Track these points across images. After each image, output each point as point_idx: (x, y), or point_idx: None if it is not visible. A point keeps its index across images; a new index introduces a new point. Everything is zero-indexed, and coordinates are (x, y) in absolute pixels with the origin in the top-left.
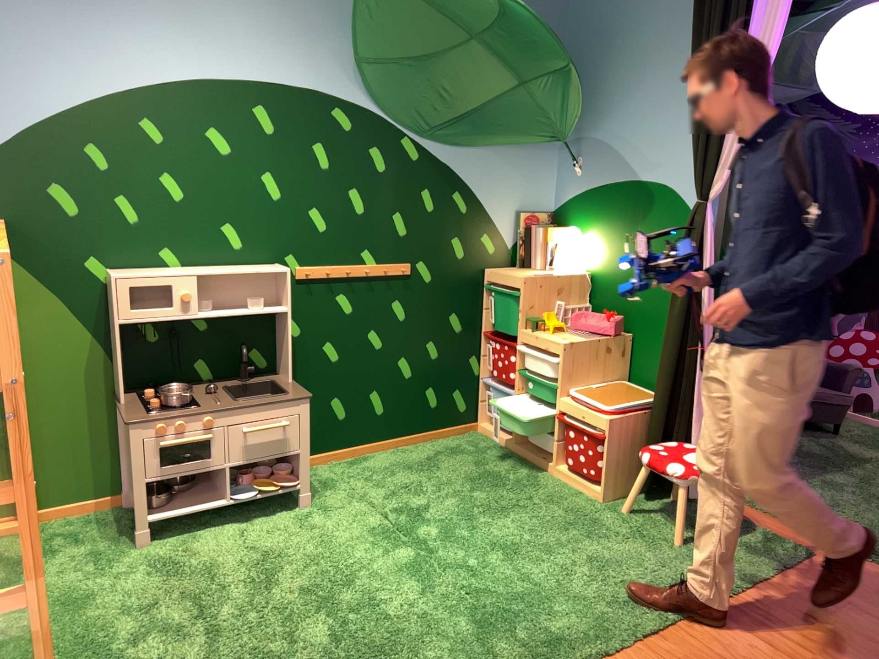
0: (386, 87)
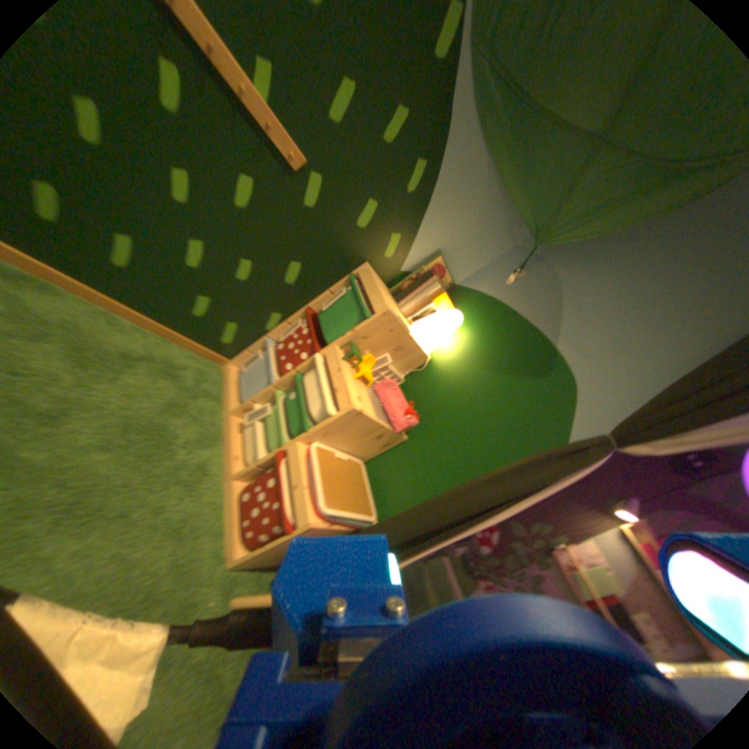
0: None
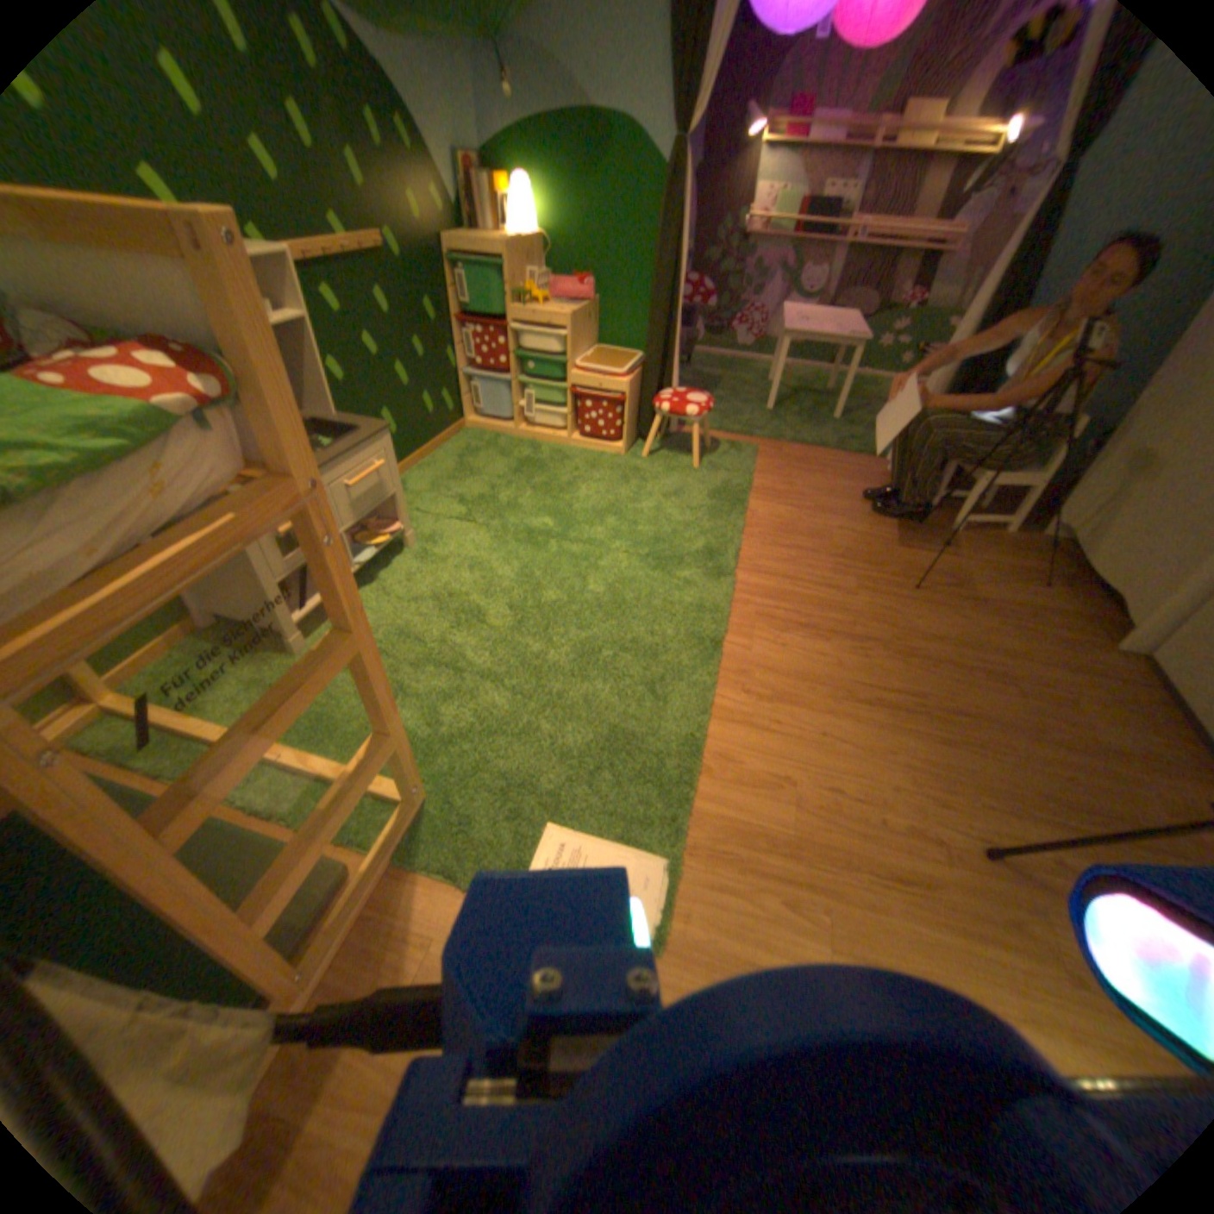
0: None
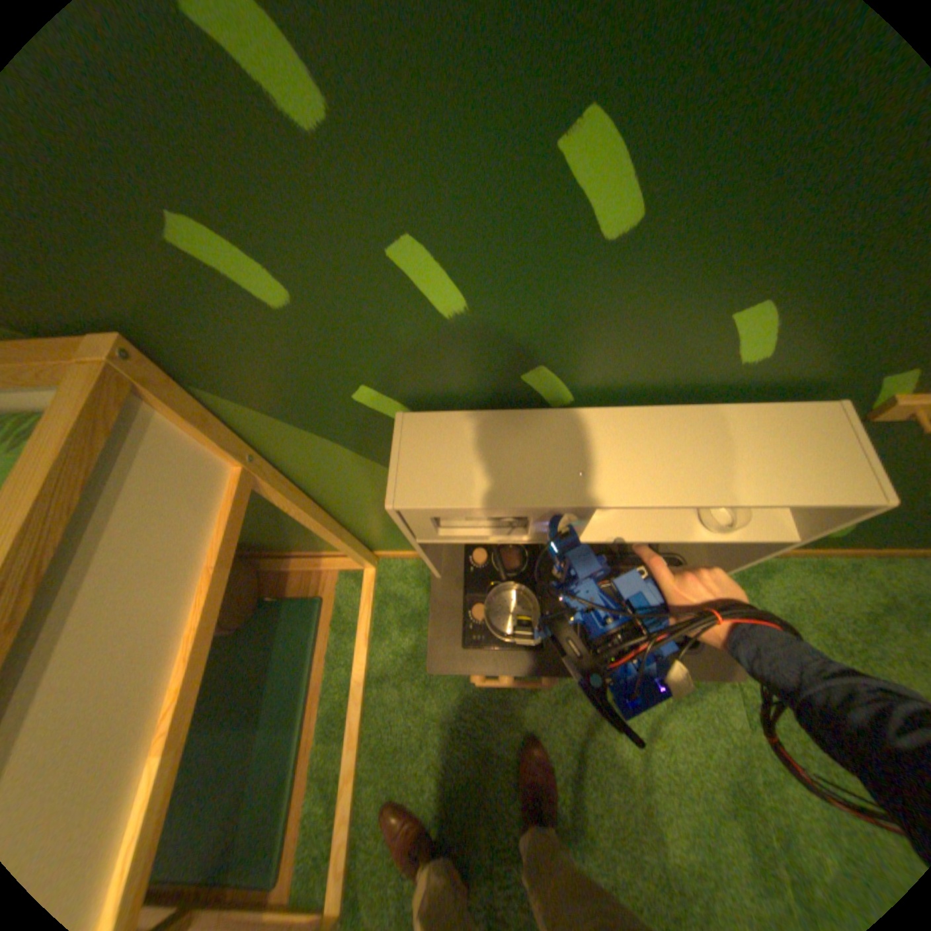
0: None
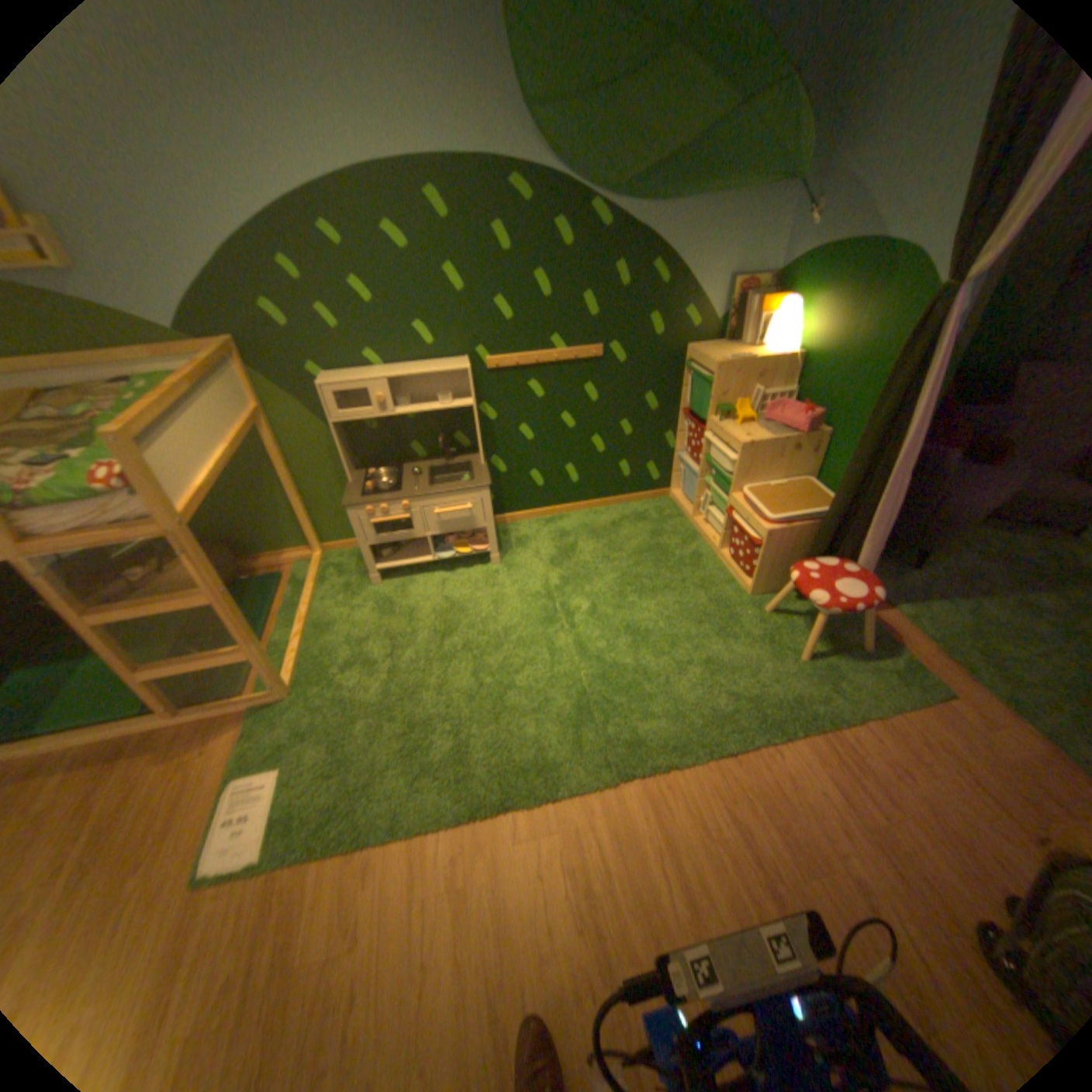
0: (565, 130)
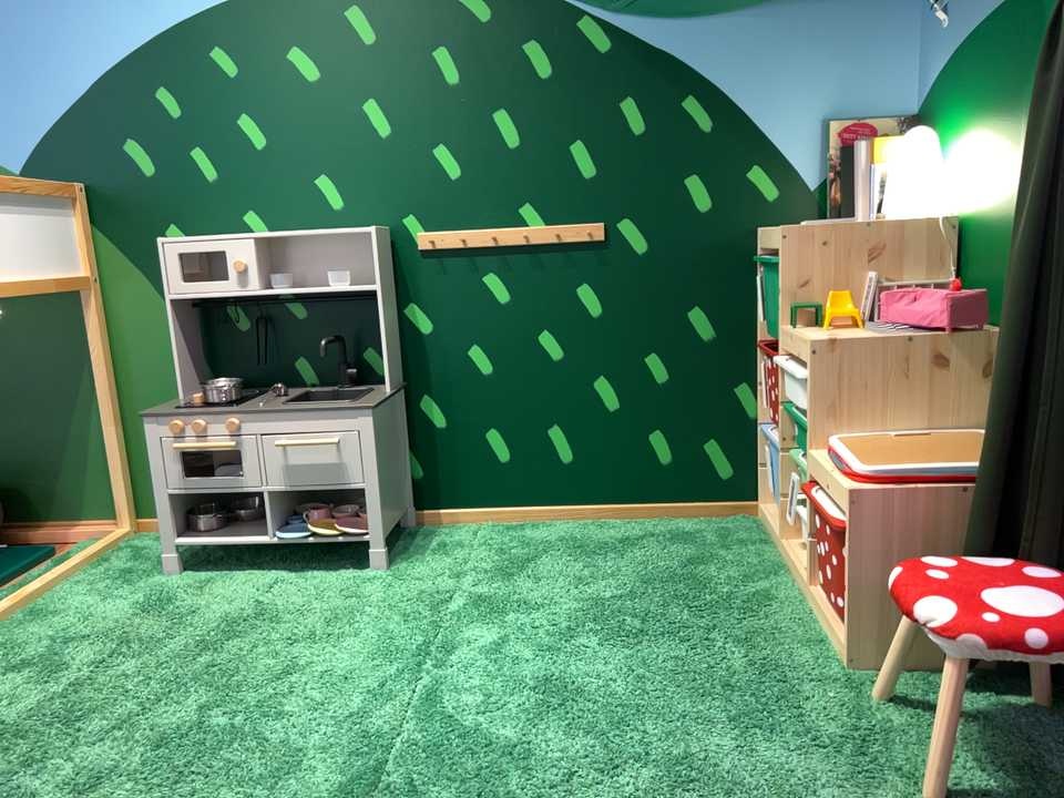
0: None
